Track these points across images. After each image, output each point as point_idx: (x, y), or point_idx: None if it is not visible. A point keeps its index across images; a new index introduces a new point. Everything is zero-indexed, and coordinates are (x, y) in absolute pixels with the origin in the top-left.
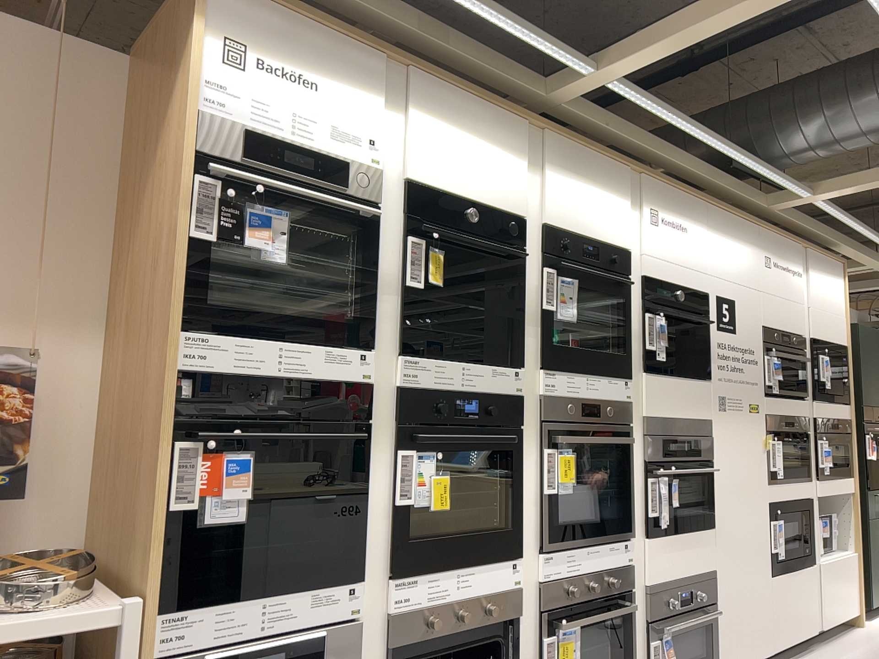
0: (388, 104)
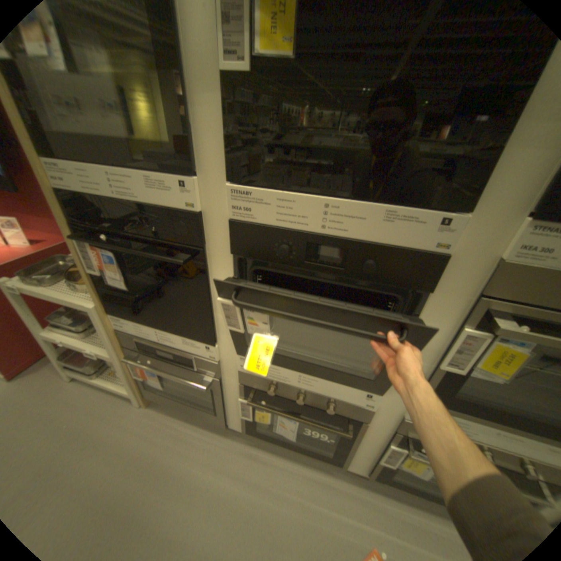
0: None
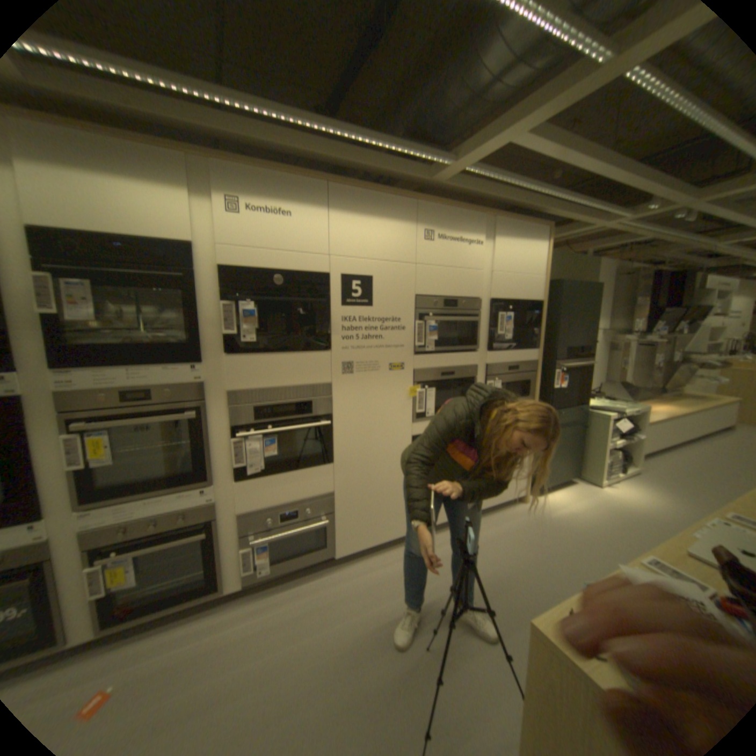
0: None
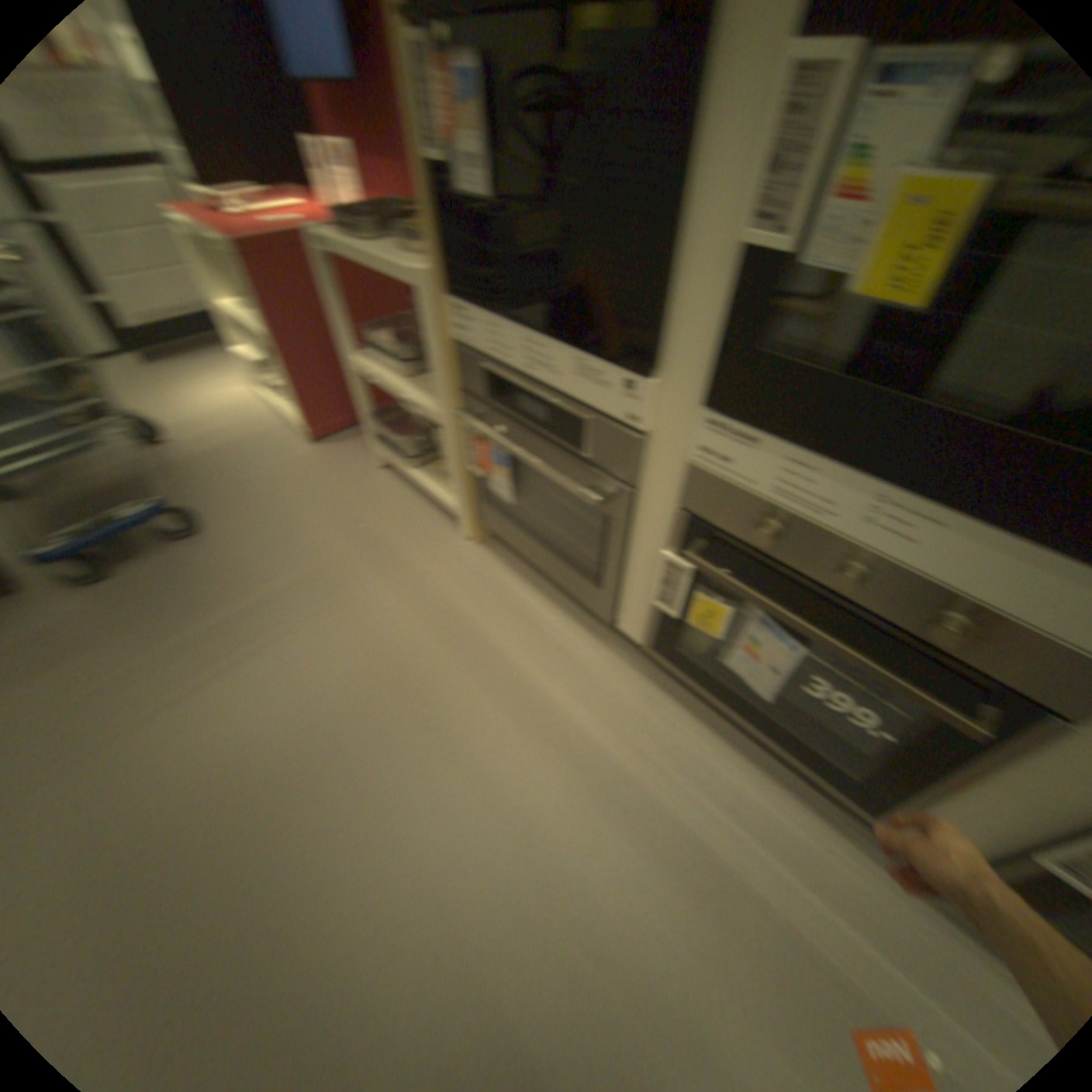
0: None
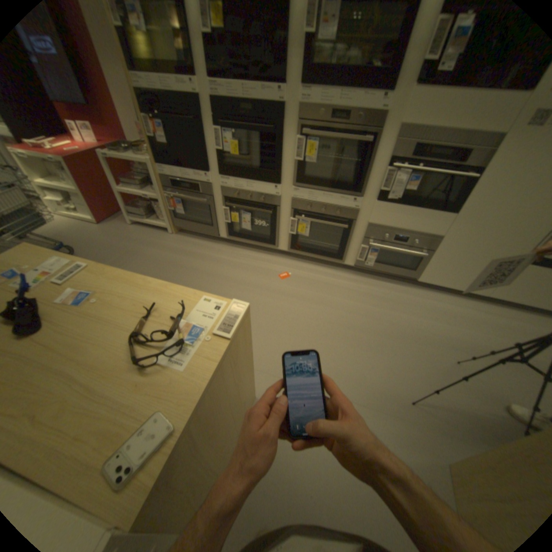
0: None
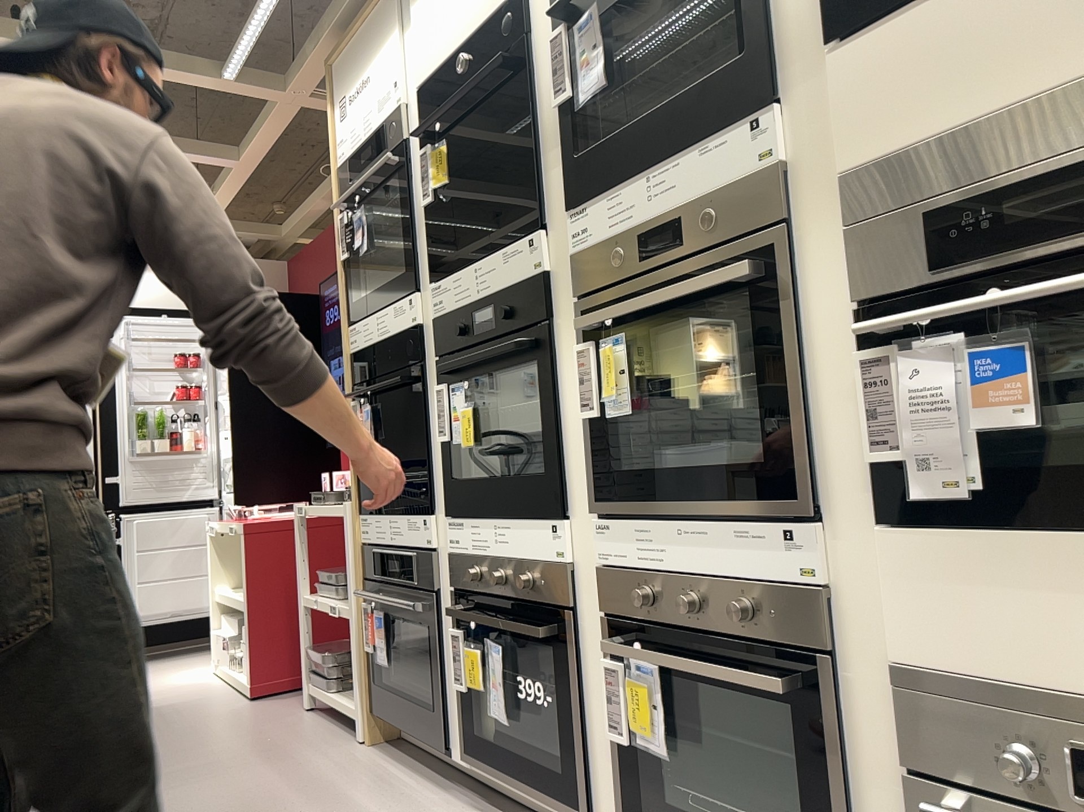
0: (400, 25)
